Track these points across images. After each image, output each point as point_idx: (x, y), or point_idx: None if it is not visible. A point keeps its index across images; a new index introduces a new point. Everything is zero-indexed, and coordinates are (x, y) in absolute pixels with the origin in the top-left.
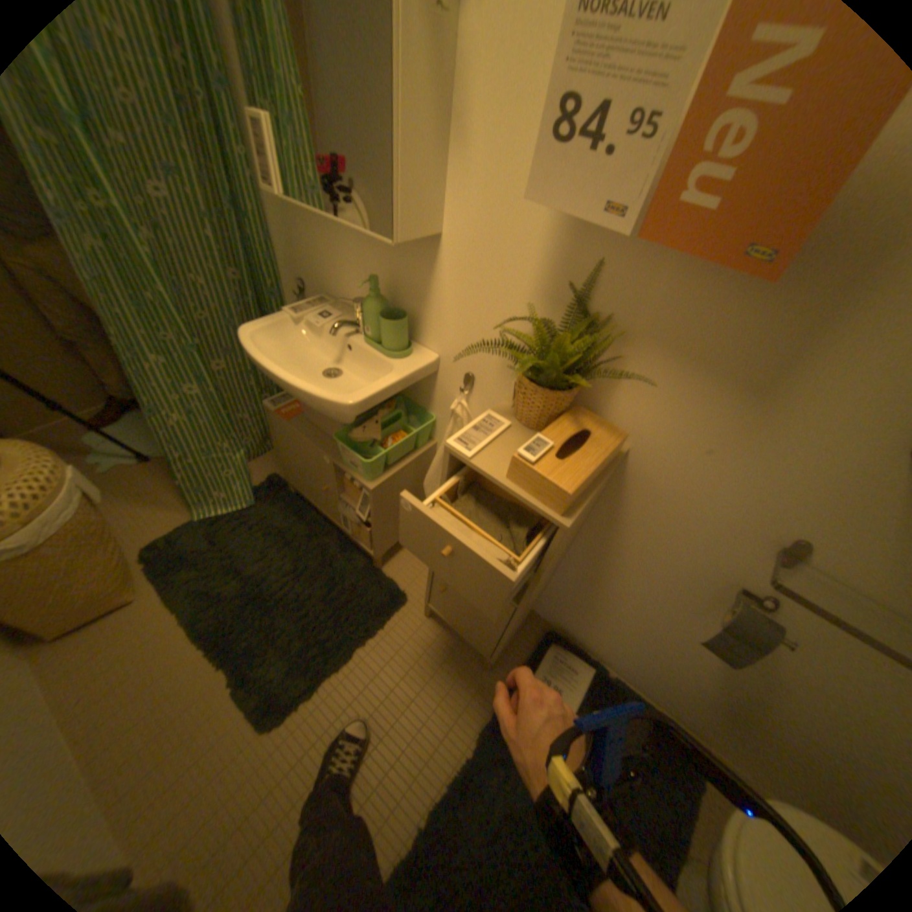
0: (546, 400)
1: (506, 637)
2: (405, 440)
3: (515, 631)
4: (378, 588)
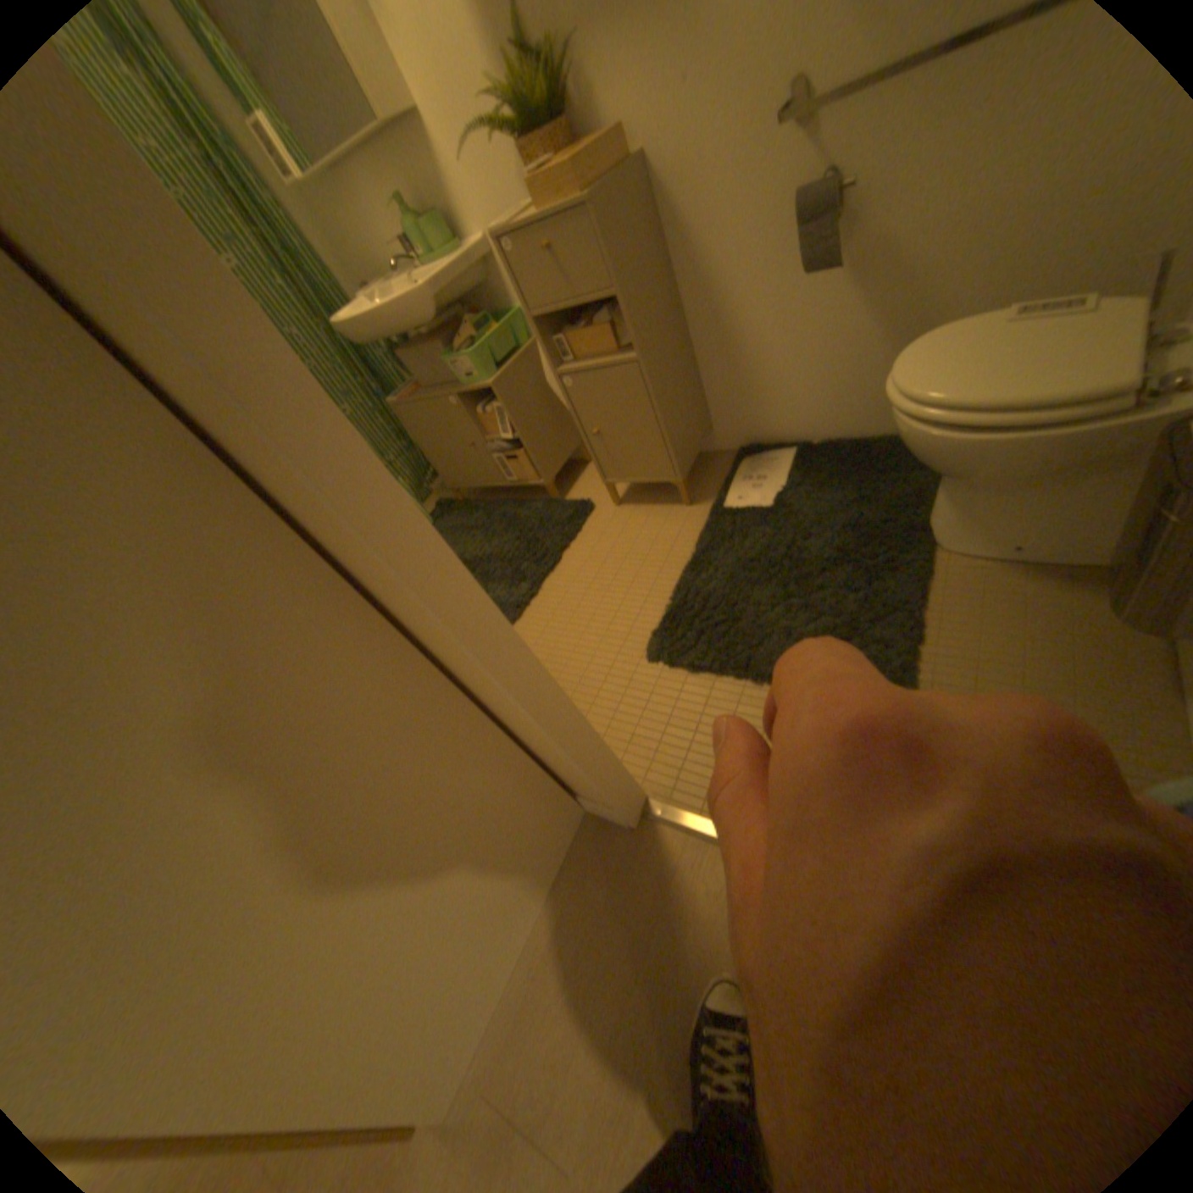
0: (541, 140)
1: (660, 419)
2: (499, 330)
3: (668, 412)
4: (562, 507)
